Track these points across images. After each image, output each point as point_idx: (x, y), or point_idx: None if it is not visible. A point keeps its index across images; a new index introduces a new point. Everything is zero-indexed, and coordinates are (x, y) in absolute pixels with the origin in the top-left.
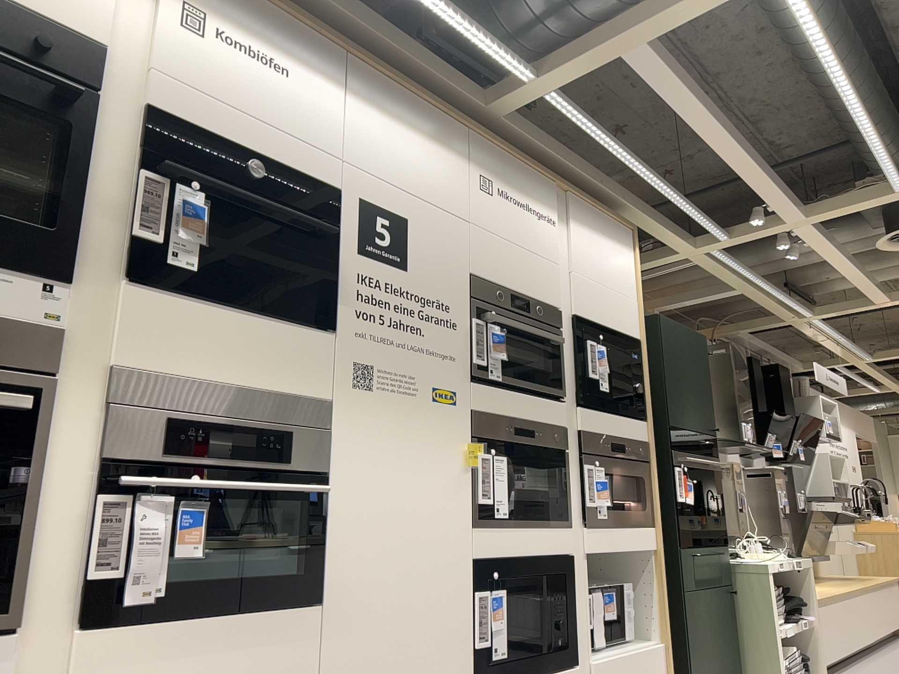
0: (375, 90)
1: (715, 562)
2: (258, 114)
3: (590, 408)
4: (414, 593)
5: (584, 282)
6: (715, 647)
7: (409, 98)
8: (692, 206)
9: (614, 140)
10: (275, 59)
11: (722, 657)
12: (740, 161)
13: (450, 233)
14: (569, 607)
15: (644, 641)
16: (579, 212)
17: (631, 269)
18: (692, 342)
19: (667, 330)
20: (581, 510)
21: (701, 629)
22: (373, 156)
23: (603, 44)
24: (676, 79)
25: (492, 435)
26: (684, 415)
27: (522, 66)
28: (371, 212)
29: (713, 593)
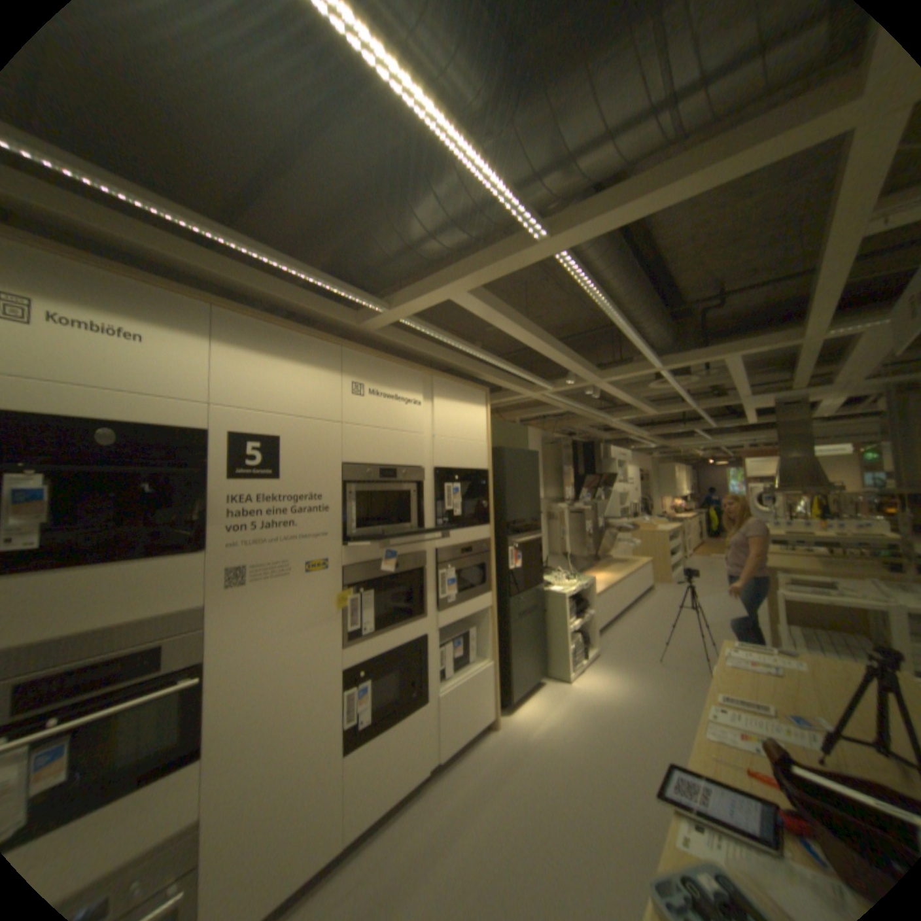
0: (243, 334)
1: (534, 597)
2: (106, 385)
3: (446, 529)
4: (288, 716)
5: (443, 443)
6: (529, 649)
7: (280, 333)
8: (527, 374)
9: (463, 343)
10: (124, 328)
11: (534, 653)
12: (554, 354)
13: (322, 438)
14: (421, 670)
15: (480, 663)
16: (442, 390)
17: (483, 421)
18: (528, 459)
19: (509, 457)
20: (435, 602)
21: (520, 643)
22: (242, 393)
23: (433, 292)
24: (496, 312)
25: (360, 579)
26: (518, 511)
27: (375, 302)
28: (241, 442)
29: (531, 617)
